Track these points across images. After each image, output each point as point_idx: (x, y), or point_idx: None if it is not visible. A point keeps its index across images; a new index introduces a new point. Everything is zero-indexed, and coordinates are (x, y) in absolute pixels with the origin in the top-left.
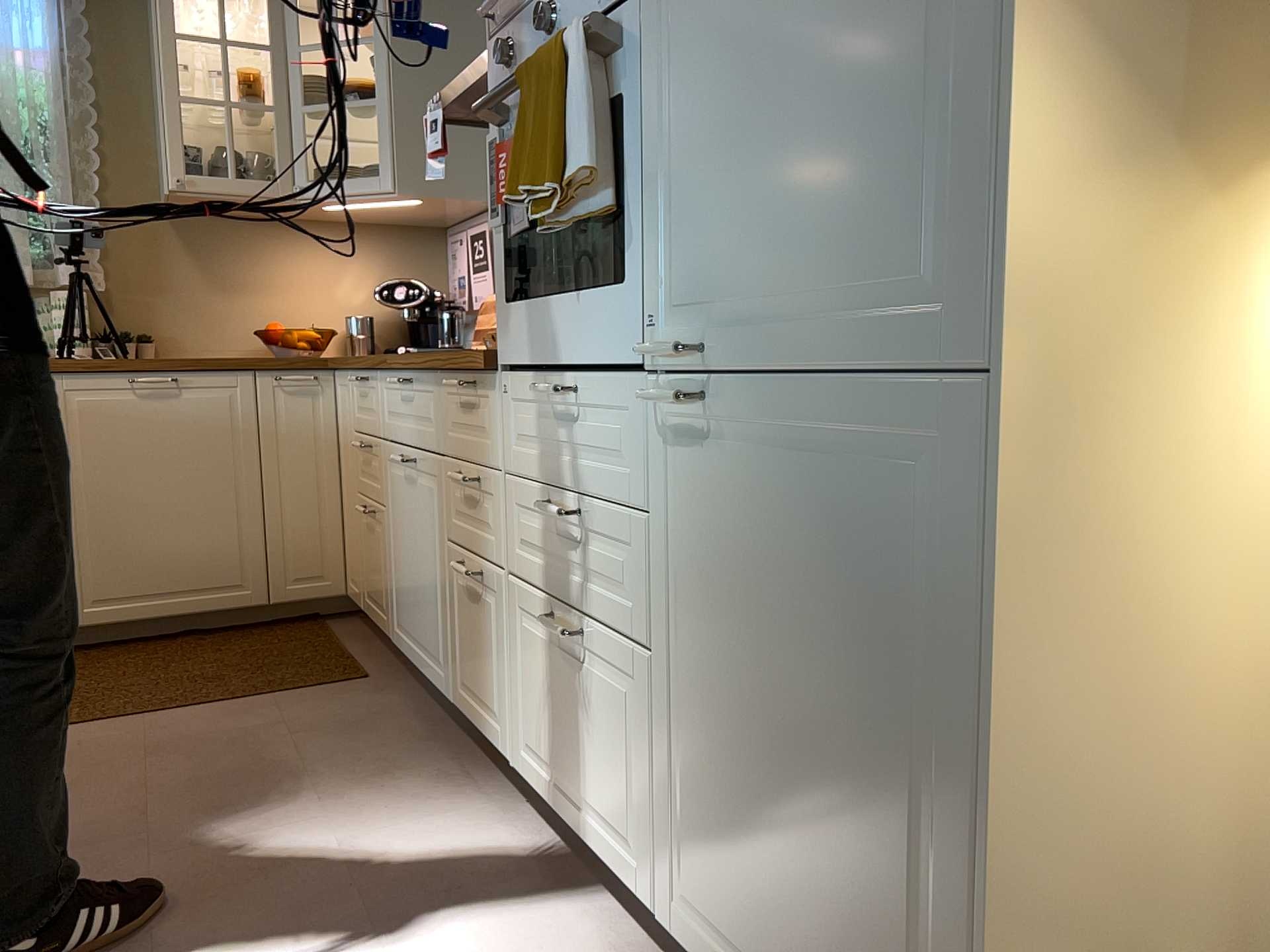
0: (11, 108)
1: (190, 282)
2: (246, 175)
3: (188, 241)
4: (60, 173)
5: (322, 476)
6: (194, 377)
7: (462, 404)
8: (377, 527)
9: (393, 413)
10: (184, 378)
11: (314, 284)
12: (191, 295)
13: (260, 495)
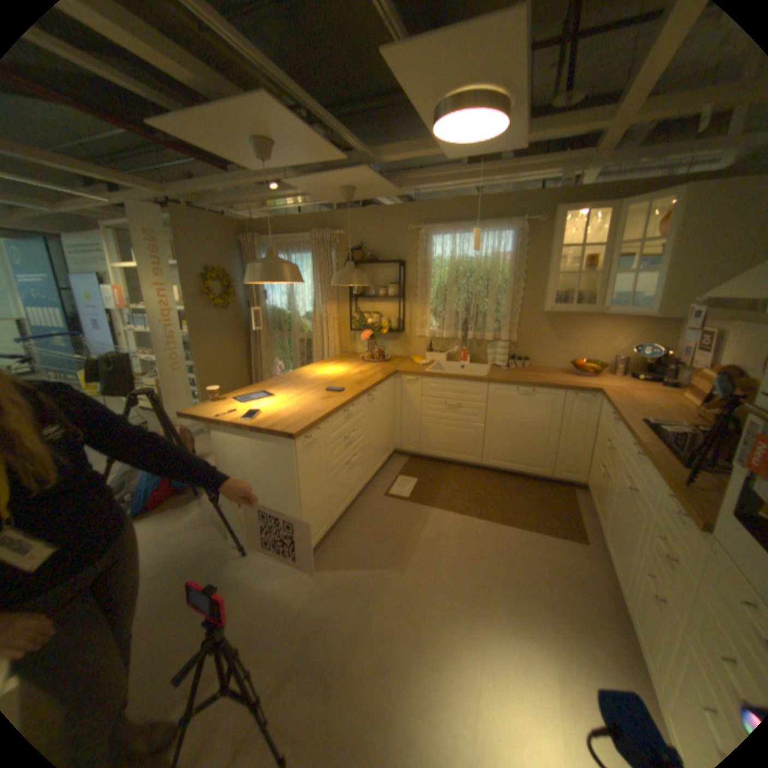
0: (495, 277)
1: (548, 337)
2: (581, 299)
3: (550, 321)
4: (507, 300)
5: (588, 436)
6: (541, 390)
7: (676, 513)
8: (609, 484)
9: (631, 453)
10: (537, 390)
11: (603, 340)
12: (547, 343)
13: (558, 438)
